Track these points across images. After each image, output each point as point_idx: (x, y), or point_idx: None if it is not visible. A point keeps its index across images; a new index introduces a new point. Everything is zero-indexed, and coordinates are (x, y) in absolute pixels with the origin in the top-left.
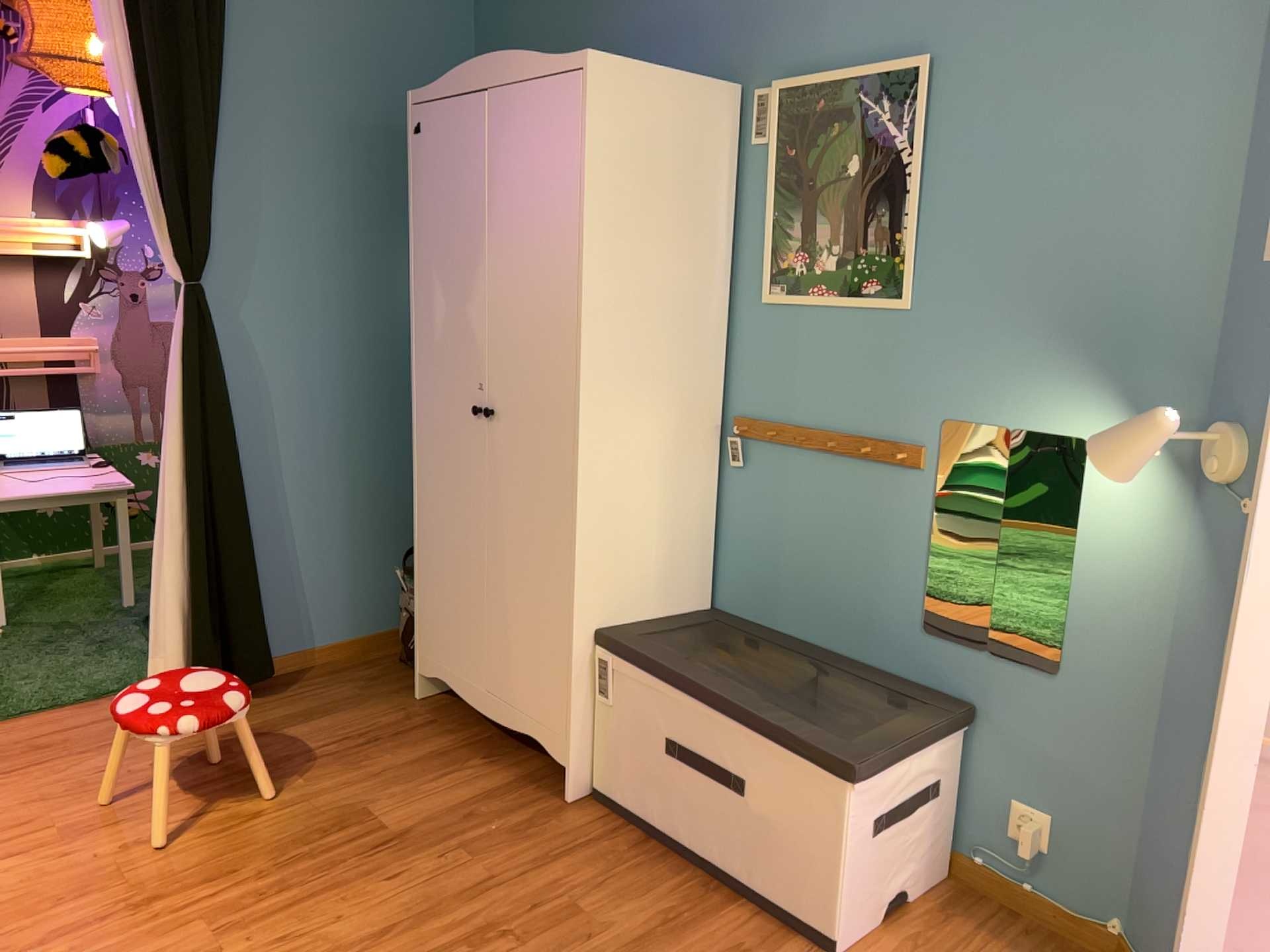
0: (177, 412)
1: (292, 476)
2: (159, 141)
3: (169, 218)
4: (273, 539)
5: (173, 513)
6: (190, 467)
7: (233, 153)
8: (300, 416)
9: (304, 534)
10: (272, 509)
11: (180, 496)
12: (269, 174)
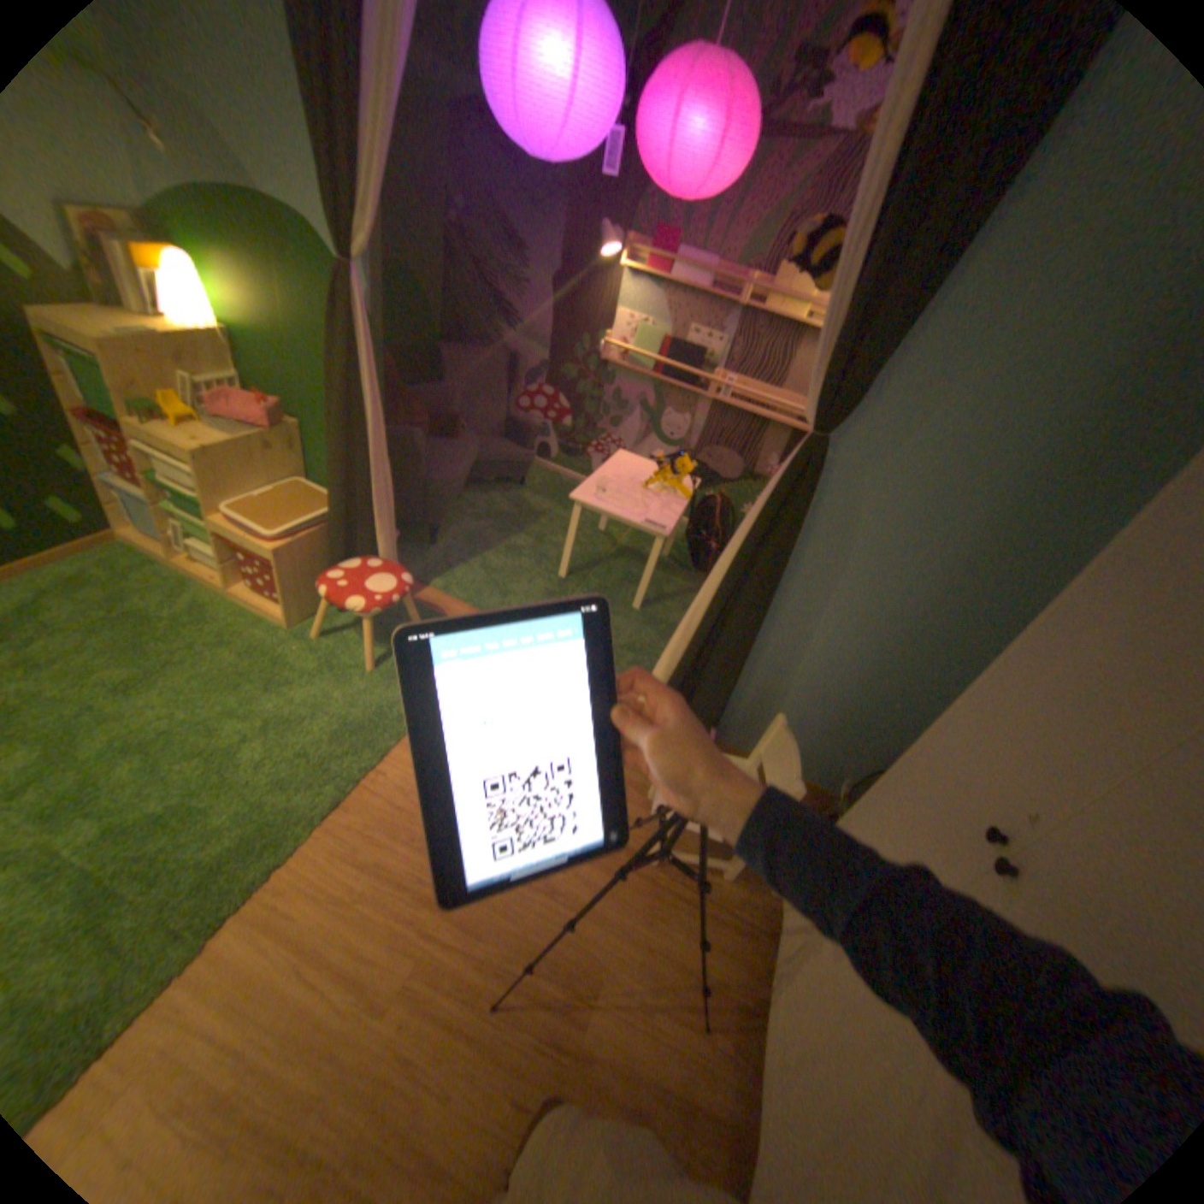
0: (740, 550)
1: (823, 646)
2: (881, 251)
3: (835, 356)
4: (776, 679)
5: (699, 621)
6: (716, 604)
7: (983, 283)
8: (866, 603)
9: (805, 692)
10: (788, 659)
11: (709, 612)
12: (1018, 324)
